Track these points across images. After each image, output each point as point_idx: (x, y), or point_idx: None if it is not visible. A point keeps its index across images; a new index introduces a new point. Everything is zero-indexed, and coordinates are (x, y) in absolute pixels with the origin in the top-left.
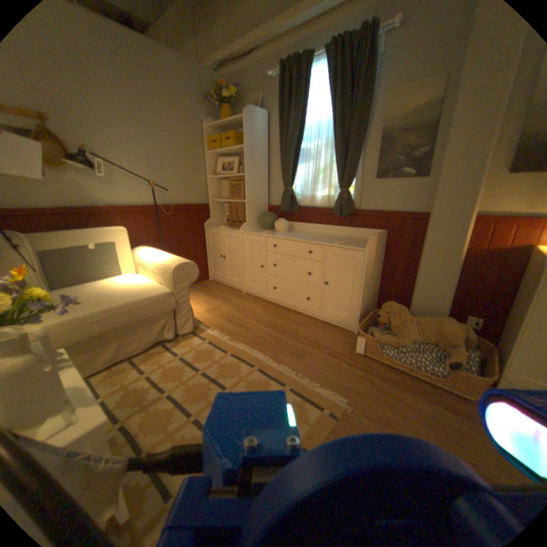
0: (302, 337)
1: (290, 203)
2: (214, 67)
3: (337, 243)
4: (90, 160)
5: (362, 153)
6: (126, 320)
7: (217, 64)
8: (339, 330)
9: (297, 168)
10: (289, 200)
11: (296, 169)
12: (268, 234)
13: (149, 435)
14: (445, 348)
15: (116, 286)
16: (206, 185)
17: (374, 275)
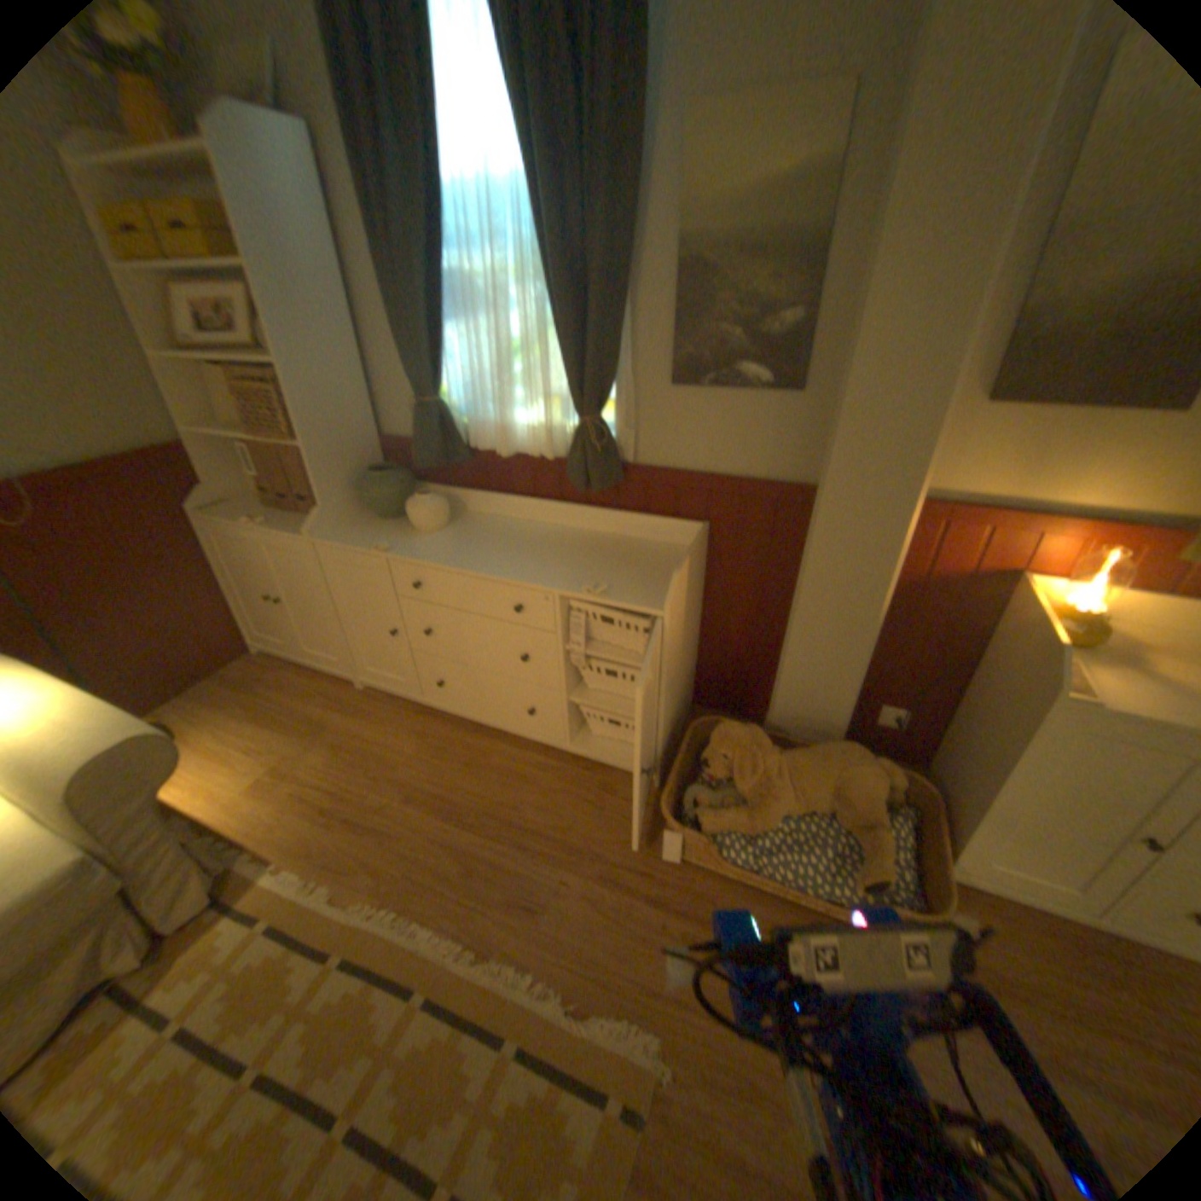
0: (530, 831)
1: (442, 443)
2: None
3: (589, 592)
4: None
5: (628, 308)
6: None
7: None
8: (616, 778)
9: (444, 339)
10: (439, 436)
11: (443, 339)
12: (391, 546)
13: None
14: (849, 825)
15: None
16: (151, 380)
17: (685, 642)
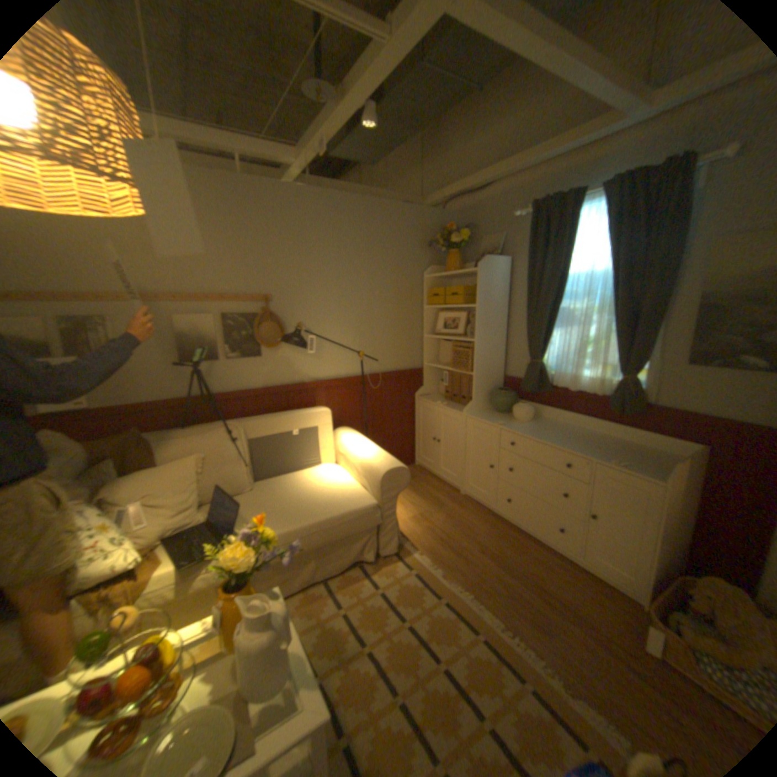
0: (552, 596)
1: (539, 381)
2: (442, 202)
3: (617, 464)
4: (304, 334)
5: (663, 326)
6: (329, 537)
7: (446, 199)
8: (615, 594)
9: (552, 336)
10: (538, 378)
11: (551, 336)
12: (504, 424)
13: (352, 709)
14: None
15: (319, 486)
16: (422, 346)
17: (683, 518)
